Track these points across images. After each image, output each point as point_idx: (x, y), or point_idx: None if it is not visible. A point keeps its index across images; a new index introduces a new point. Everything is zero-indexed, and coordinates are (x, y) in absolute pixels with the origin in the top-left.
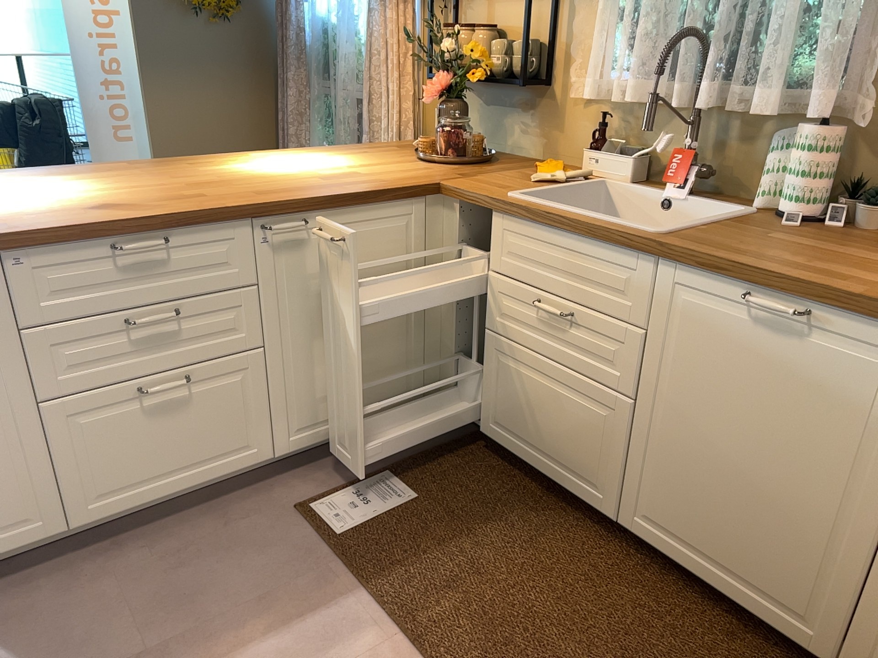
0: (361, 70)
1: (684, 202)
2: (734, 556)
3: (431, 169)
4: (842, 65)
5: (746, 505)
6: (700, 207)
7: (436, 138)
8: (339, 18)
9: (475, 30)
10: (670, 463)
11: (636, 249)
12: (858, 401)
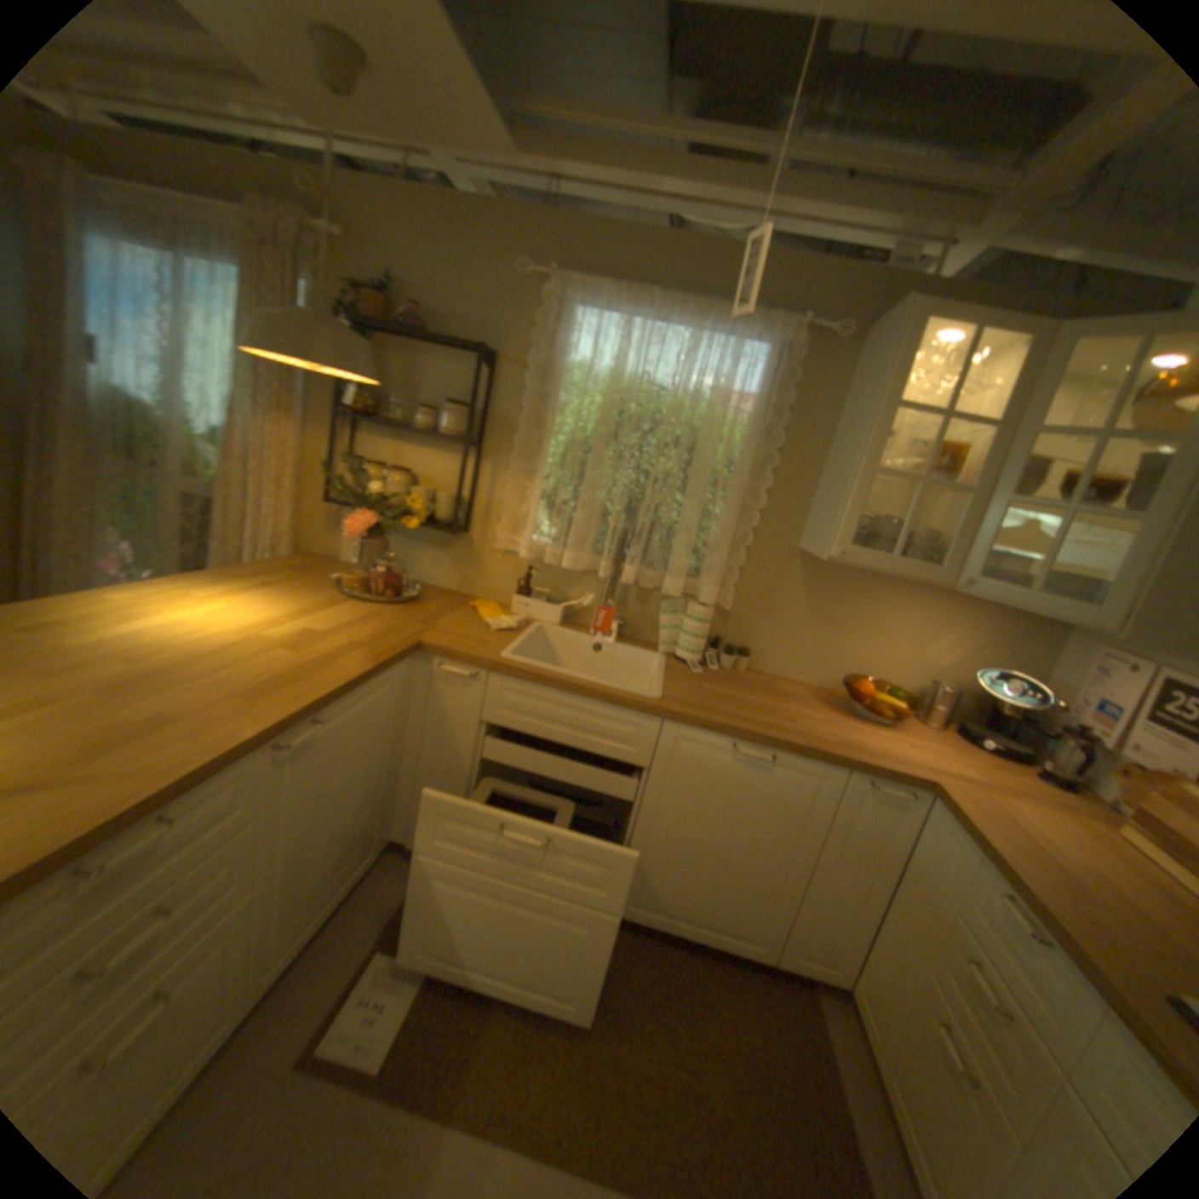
0: (198, 466)
1: (612, 647)
2: (712, 917)
3: (378, 615)
4: (719, 571)
5: (724, 882)
6: (625, 651)
7: (367, 578)
8: (151, 397)
9: (391, 470)
10: (664, 863)
11: (648, 714)
12: (802, 807)
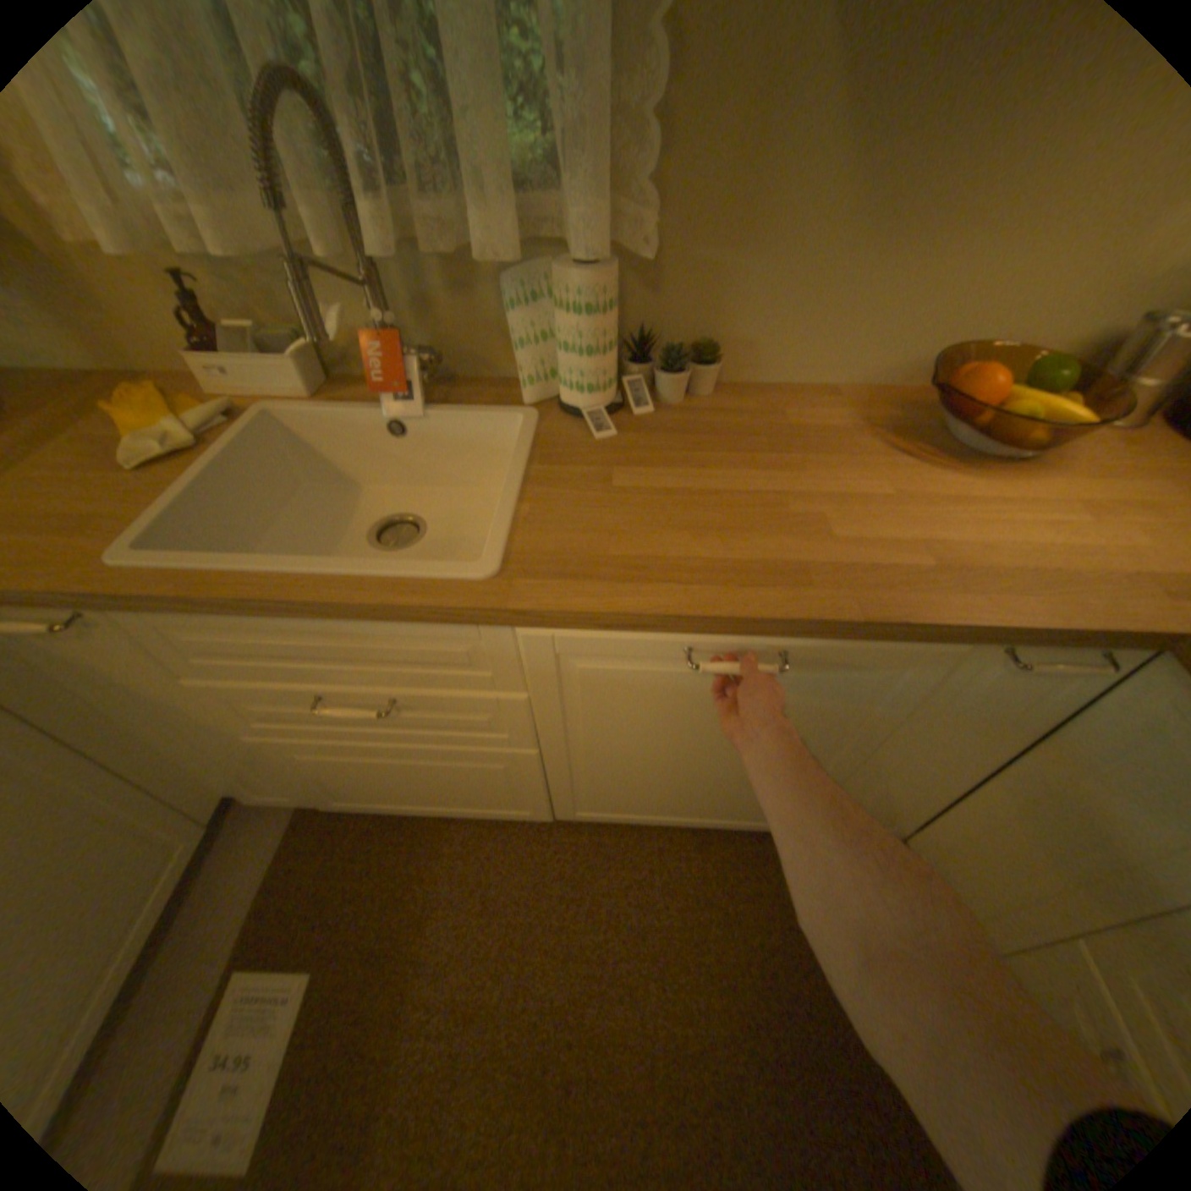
0: None
1: (425, 418)
2: (697, 812)
3: None
4: (604, 139)
5: (707, 786)
6: (455, 422)
7: None
8: None
9: None
10: (608, 781)
11: (473, 624)
12: (843, 702)
